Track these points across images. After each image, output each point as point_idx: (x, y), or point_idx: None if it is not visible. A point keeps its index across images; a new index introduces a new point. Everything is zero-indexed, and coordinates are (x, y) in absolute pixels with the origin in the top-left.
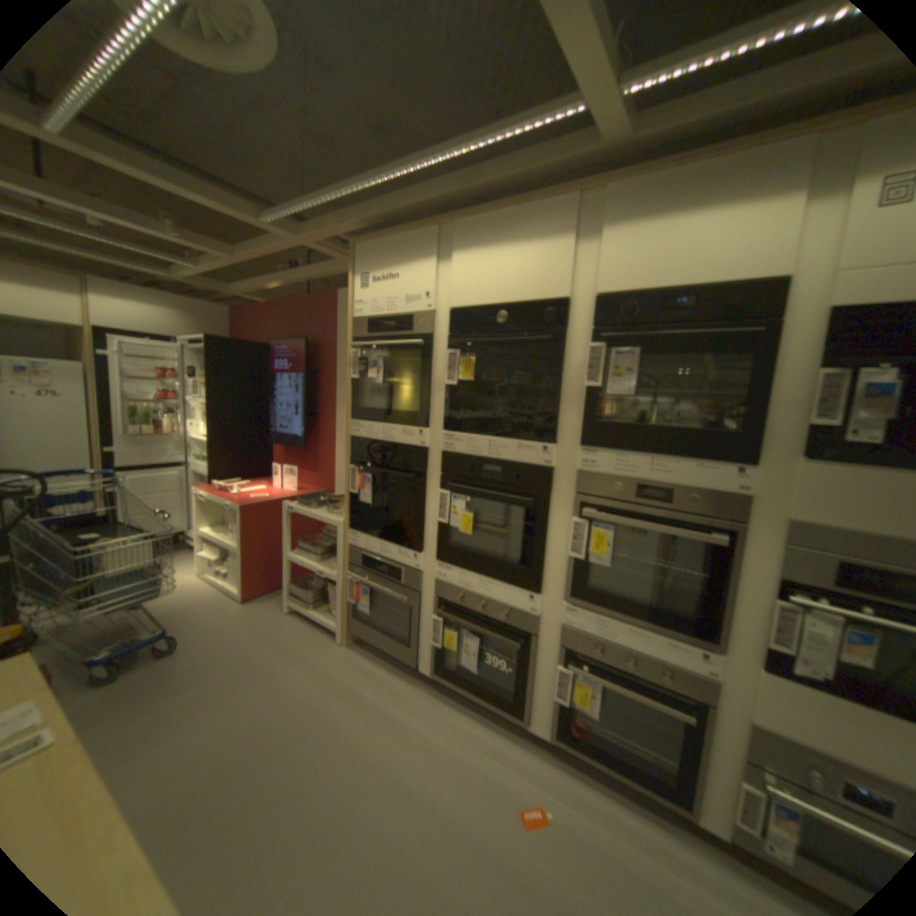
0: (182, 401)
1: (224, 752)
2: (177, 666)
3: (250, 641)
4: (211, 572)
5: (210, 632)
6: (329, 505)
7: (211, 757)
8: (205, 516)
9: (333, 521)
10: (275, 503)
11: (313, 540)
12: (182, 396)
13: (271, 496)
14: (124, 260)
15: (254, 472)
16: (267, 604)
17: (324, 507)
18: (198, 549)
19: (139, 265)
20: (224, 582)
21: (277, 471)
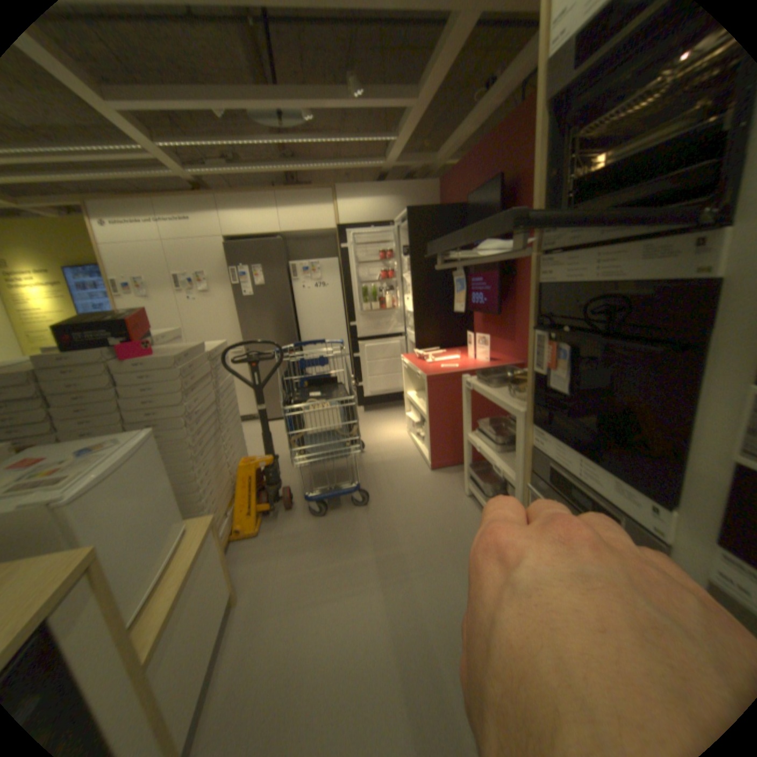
0: (401, 275)
1: (363, 647)
2: (364, 515)
3: (426, 512)
4: (414, 429)
5: (399, 488)
6: (515, 381)
7: (351, 646)
8: (409, 379)
9: (512, 406)
10: (463, 372)
11: (497, 419)
12: (400, 270)
13: (461, 363)
14: (354, 154)
15: (451, 338)
16: (453, 473)
17: (508, 382)
18: (406, 406)
19: (365, 155)
20: (420, 441)
21: (469, 337)
